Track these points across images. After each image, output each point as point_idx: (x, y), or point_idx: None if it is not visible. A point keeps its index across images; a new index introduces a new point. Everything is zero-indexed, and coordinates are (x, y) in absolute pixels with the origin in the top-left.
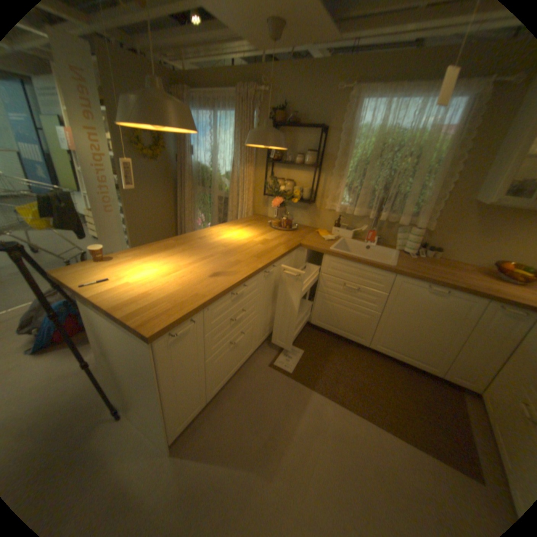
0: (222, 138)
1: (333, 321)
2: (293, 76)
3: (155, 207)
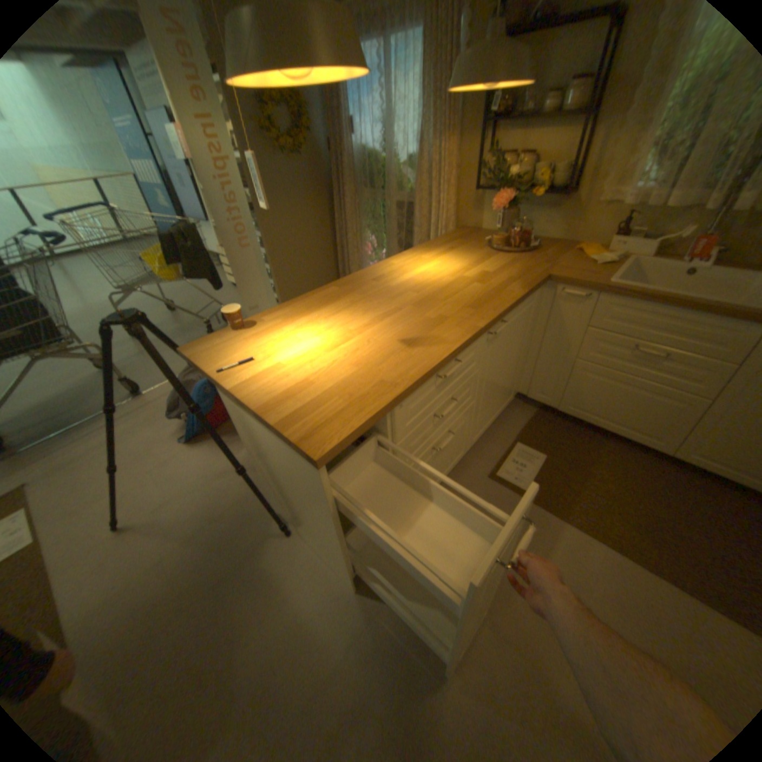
0: (399, 91)
1: (602, 409)
2: None
3: (304, 232)
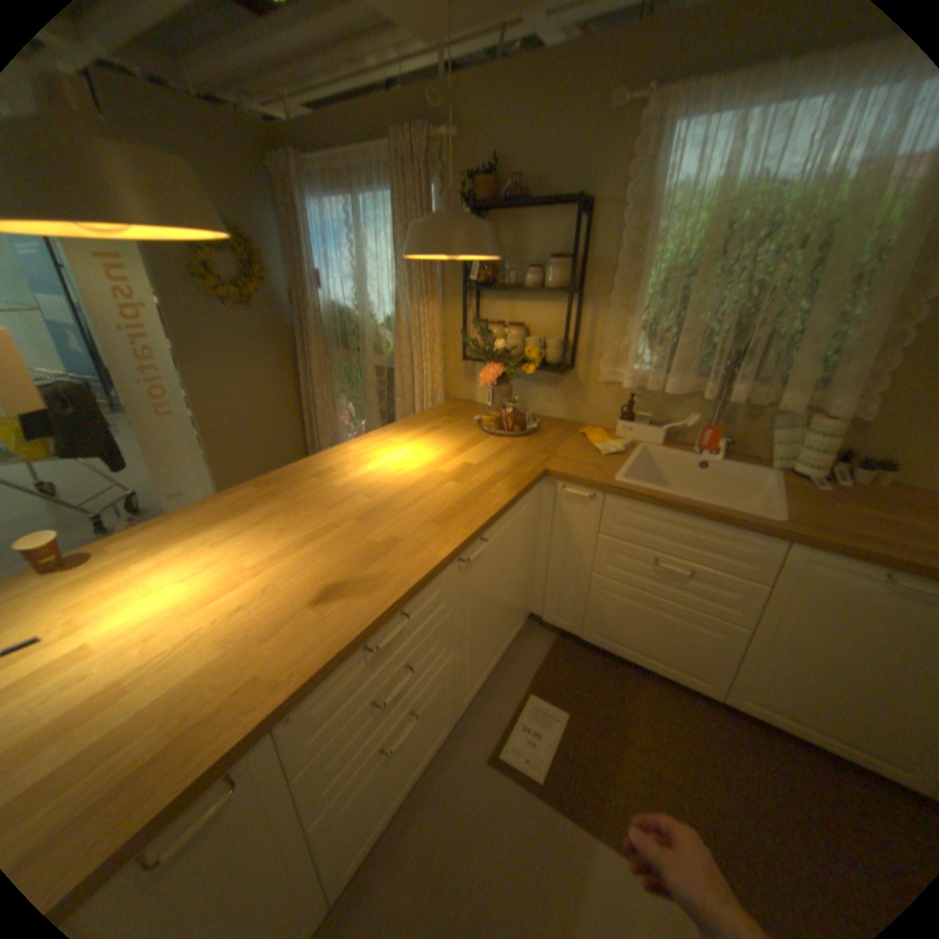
0: (372, 251)
1: (632, 640)
2: (506, 97)
3: (257, 398)
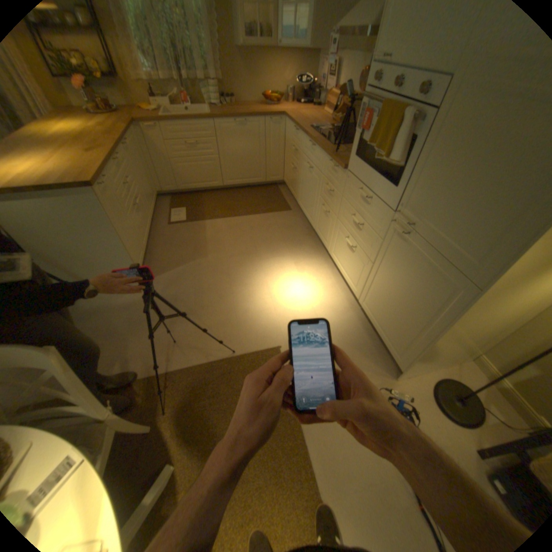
0: None
1: (192, 180)
2: None
3: None
